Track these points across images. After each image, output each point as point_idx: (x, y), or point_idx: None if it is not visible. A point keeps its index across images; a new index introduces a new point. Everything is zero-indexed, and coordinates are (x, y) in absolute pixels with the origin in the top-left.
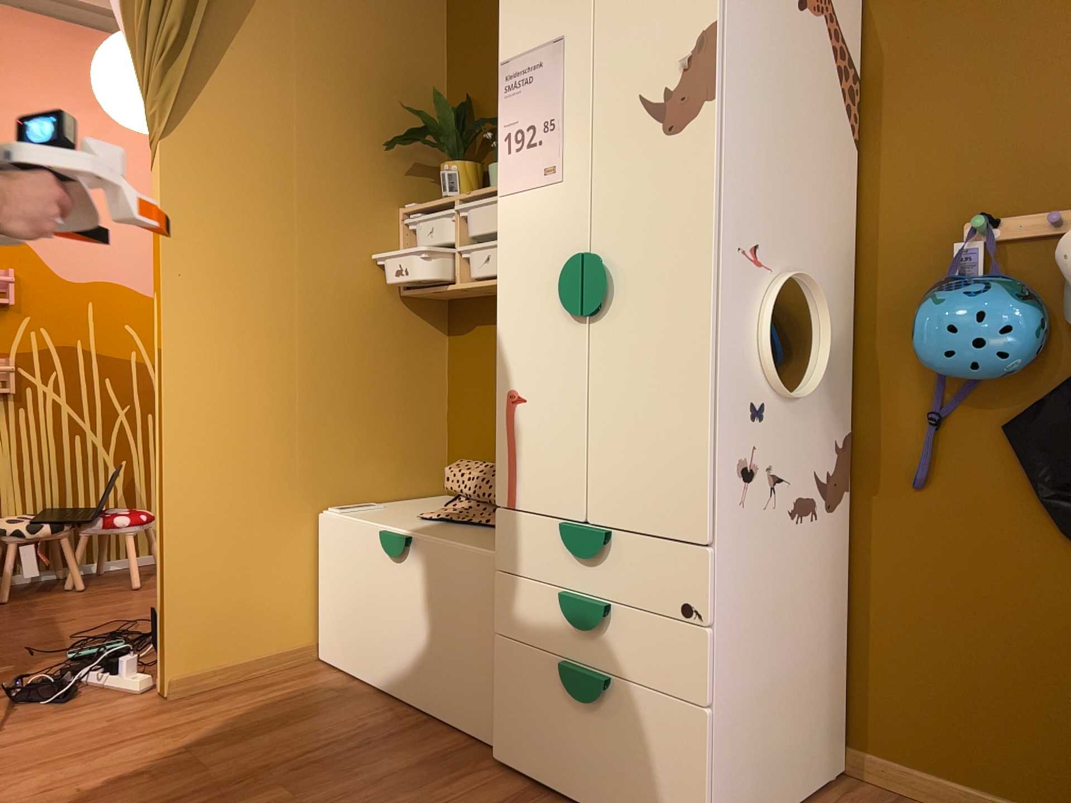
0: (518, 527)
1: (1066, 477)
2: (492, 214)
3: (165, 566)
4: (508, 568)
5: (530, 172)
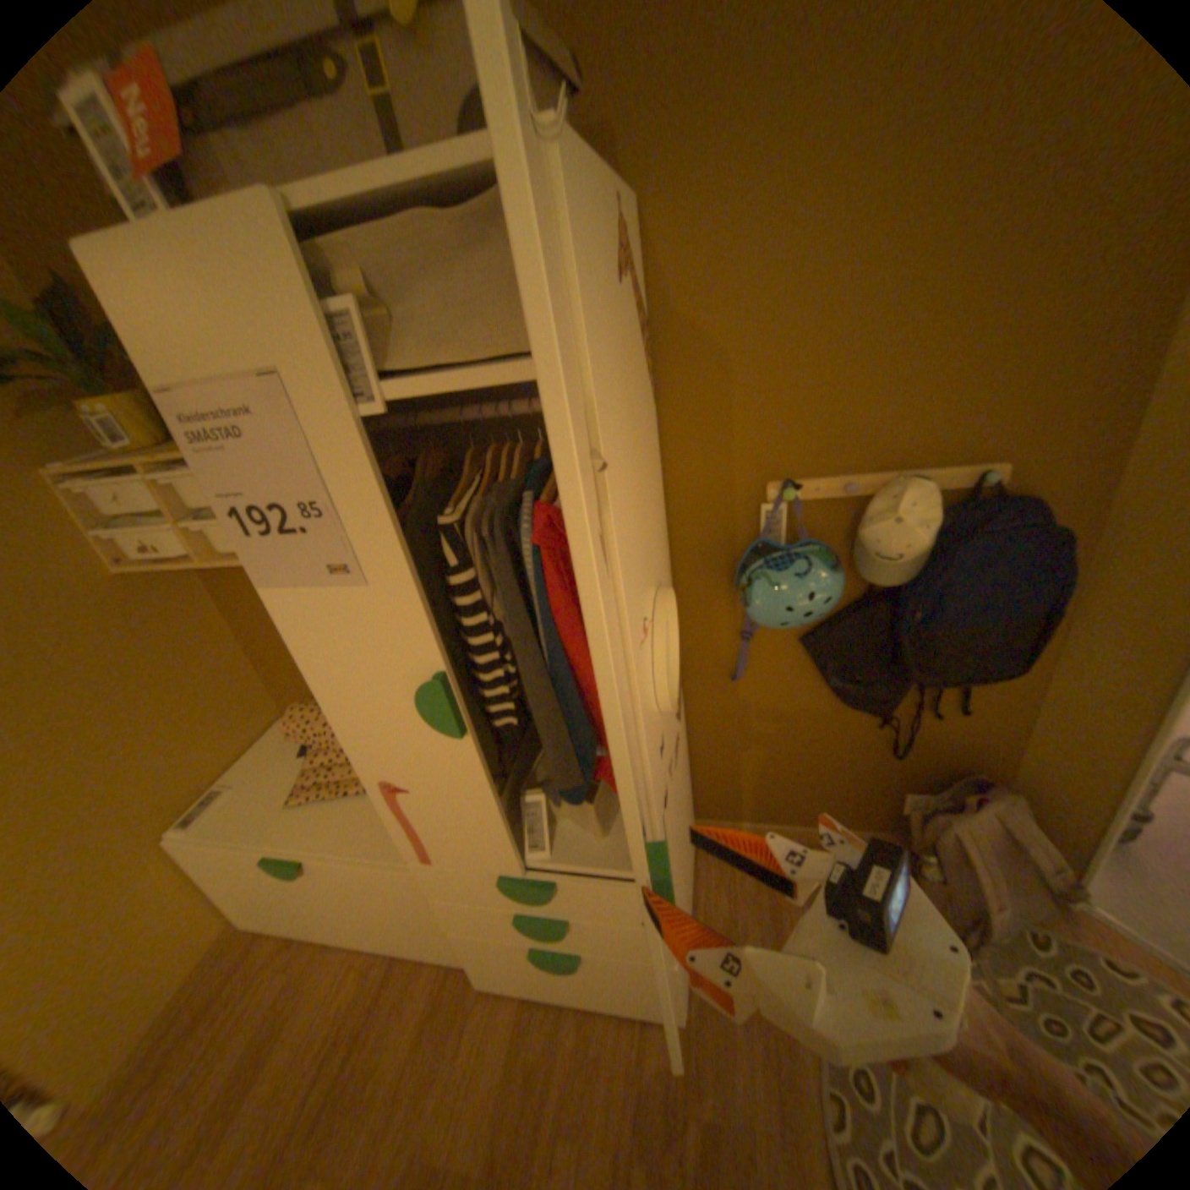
0: (441, 877)
1: (847, 672)
2: None
3: None
4: (441, 899)
5: (301, 567)
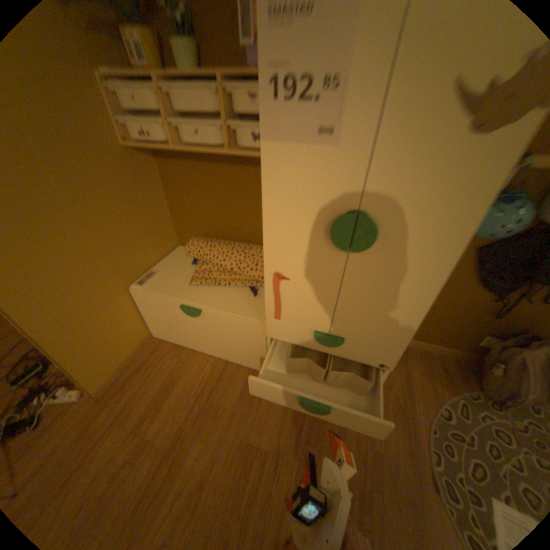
0: (282, 326)
1: (496, 270)
2: (192, 94)
3: (60, 362)
4: (275, 337)
5: (301, 125)
